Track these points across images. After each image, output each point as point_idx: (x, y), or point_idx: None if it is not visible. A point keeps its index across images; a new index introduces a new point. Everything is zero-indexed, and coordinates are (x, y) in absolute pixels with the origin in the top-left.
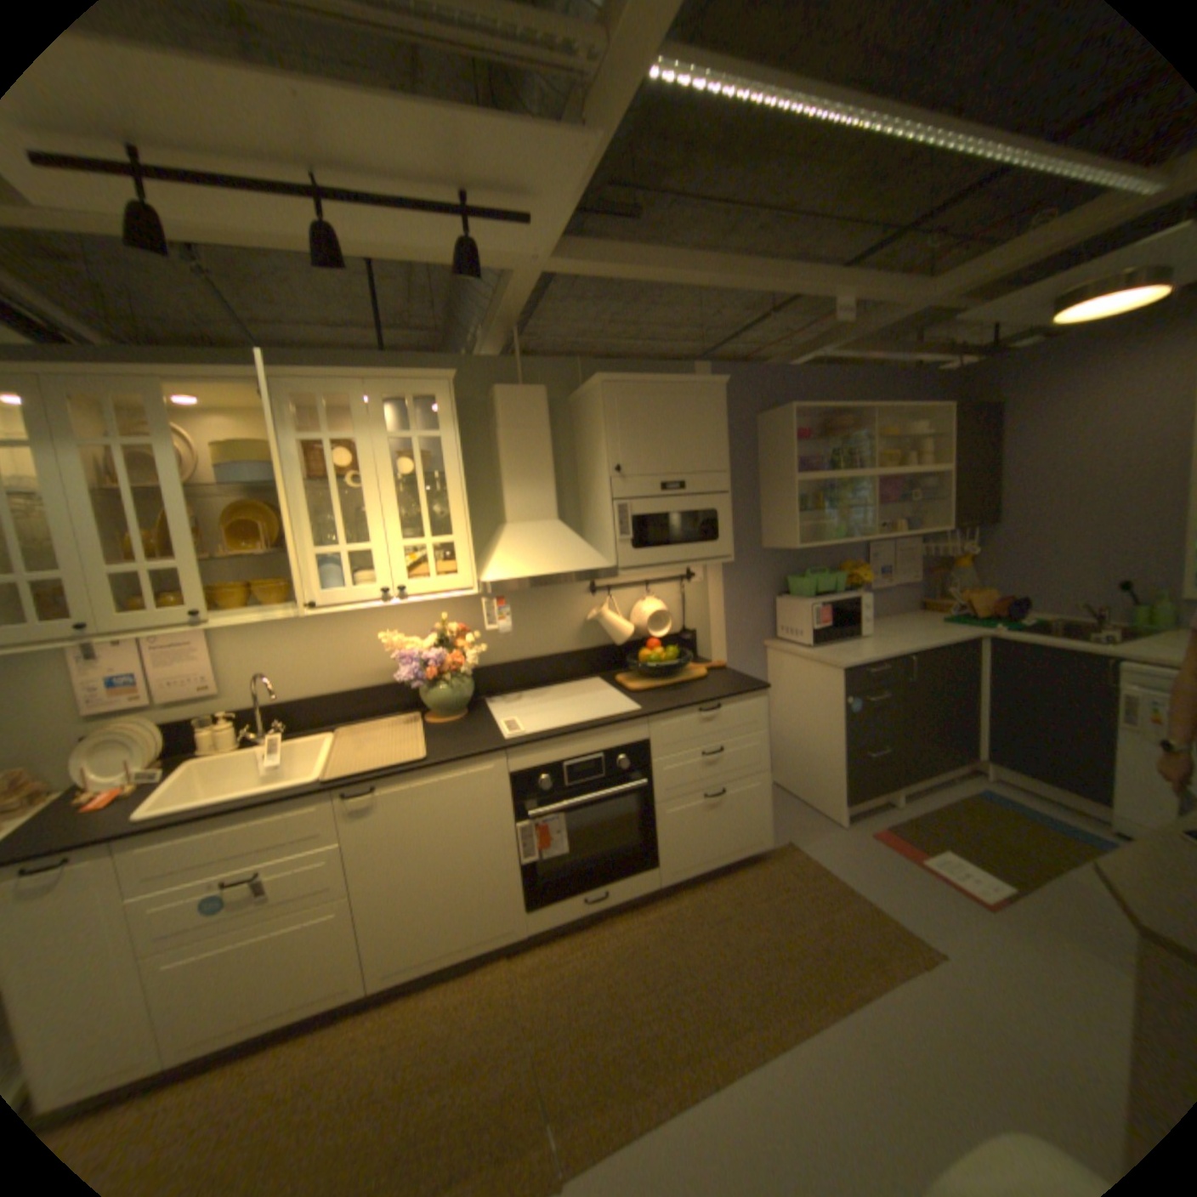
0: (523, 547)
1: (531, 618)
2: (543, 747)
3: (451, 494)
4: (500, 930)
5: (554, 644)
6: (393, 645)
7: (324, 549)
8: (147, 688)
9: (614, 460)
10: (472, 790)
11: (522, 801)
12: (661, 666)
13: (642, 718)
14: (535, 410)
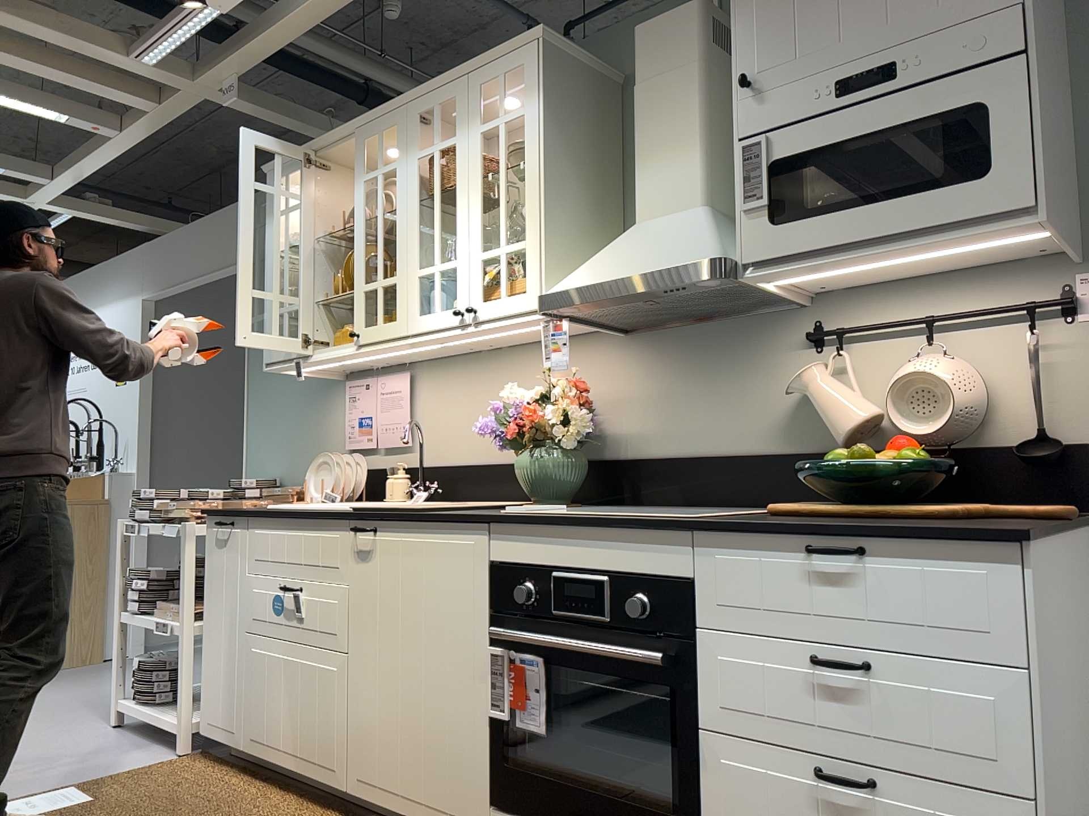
0: (619, 249)
1: (705, 387)
2: (529, 534)
3: (527, 183)
4: (460, 808)
5: (740, 436)
6: (511, 400)
7: (422, 269)
8: (374, 431)
9: (741, 69)
10: (449, 568)
11: (499, 613)
12: (865, 480)
13: (676, 528)
14: (678, 43)
